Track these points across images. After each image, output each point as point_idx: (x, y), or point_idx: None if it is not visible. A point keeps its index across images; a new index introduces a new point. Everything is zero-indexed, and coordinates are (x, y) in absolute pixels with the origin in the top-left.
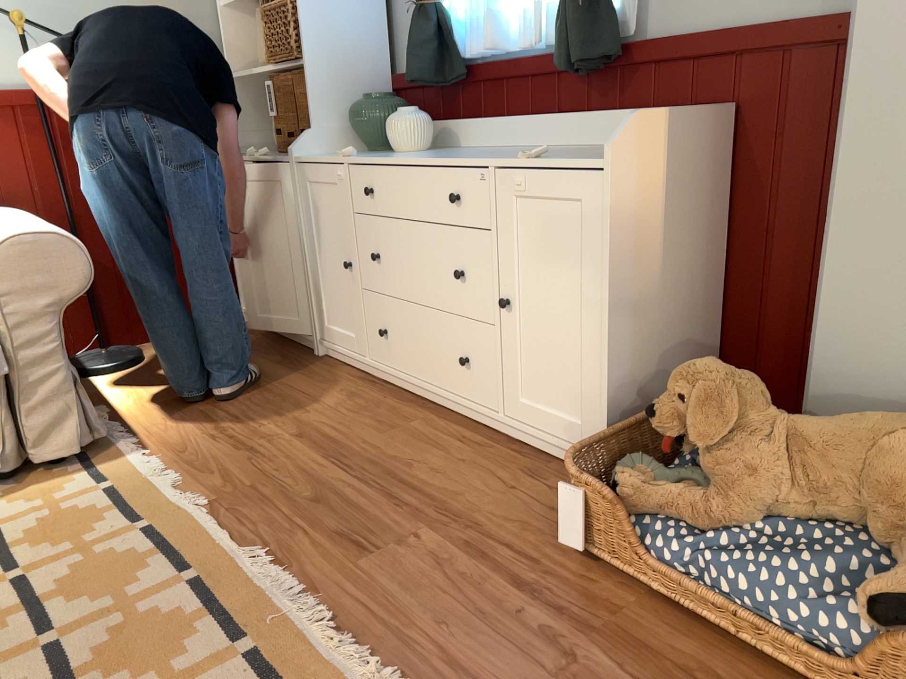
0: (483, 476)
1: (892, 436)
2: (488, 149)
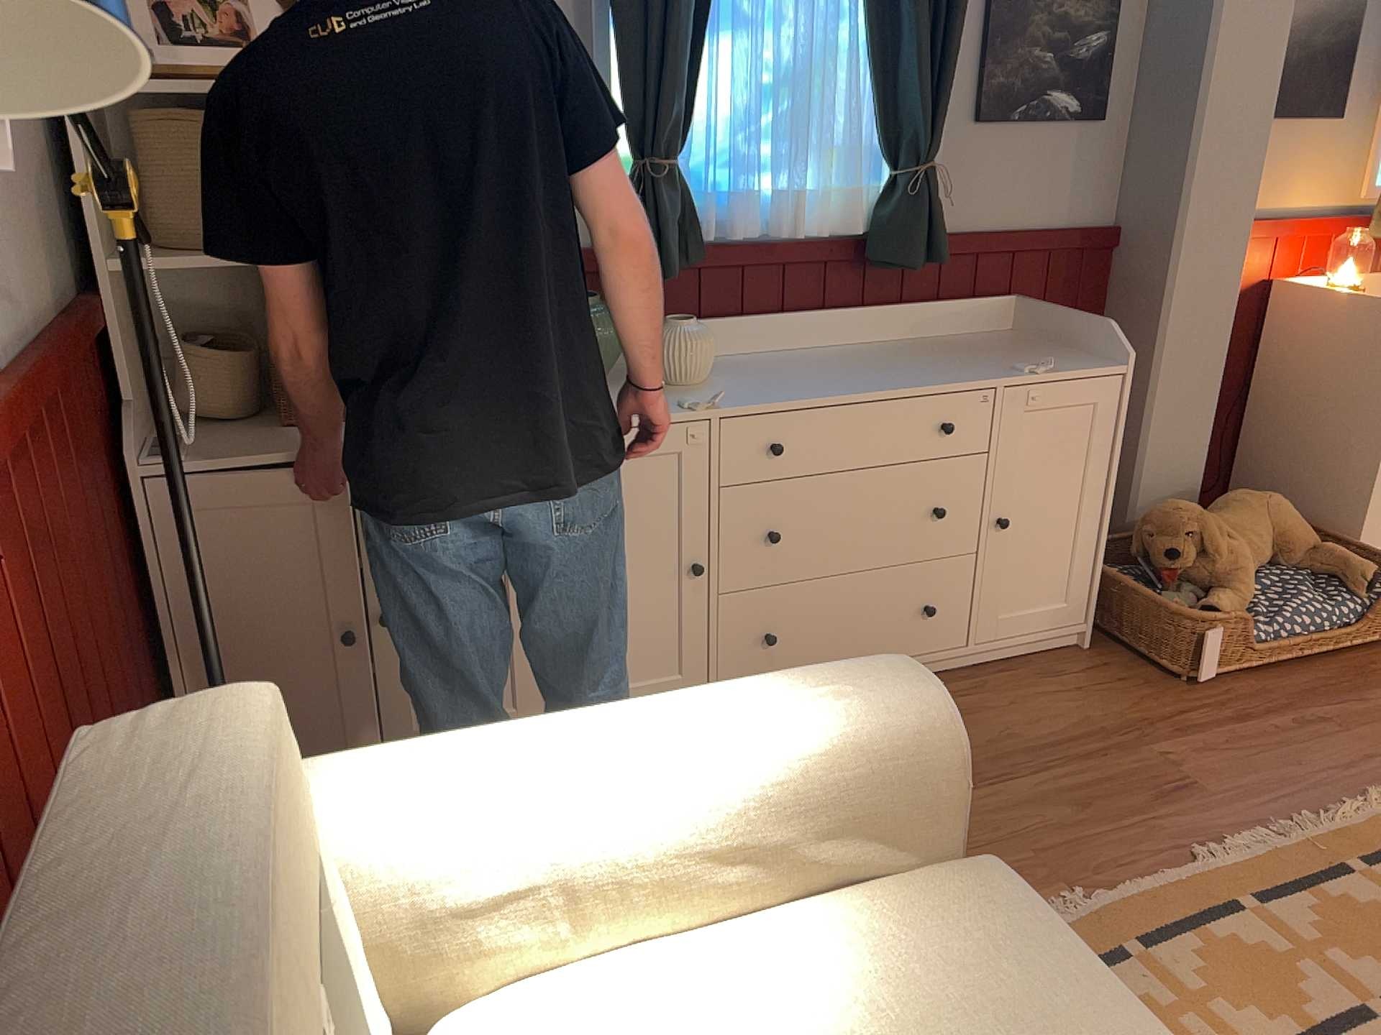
0: (1050, 698)
1: (1266, 504)
2: (766, 358)
